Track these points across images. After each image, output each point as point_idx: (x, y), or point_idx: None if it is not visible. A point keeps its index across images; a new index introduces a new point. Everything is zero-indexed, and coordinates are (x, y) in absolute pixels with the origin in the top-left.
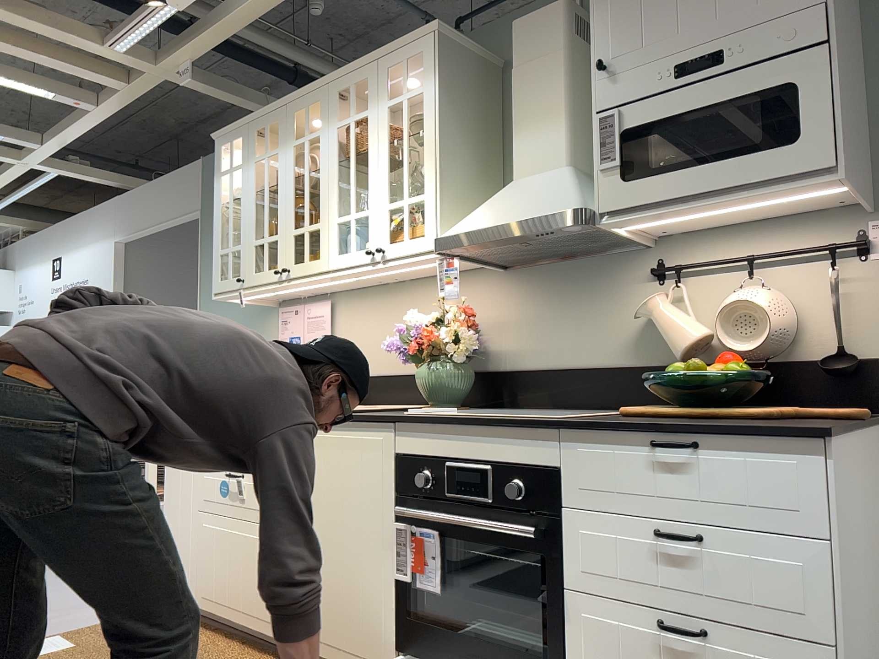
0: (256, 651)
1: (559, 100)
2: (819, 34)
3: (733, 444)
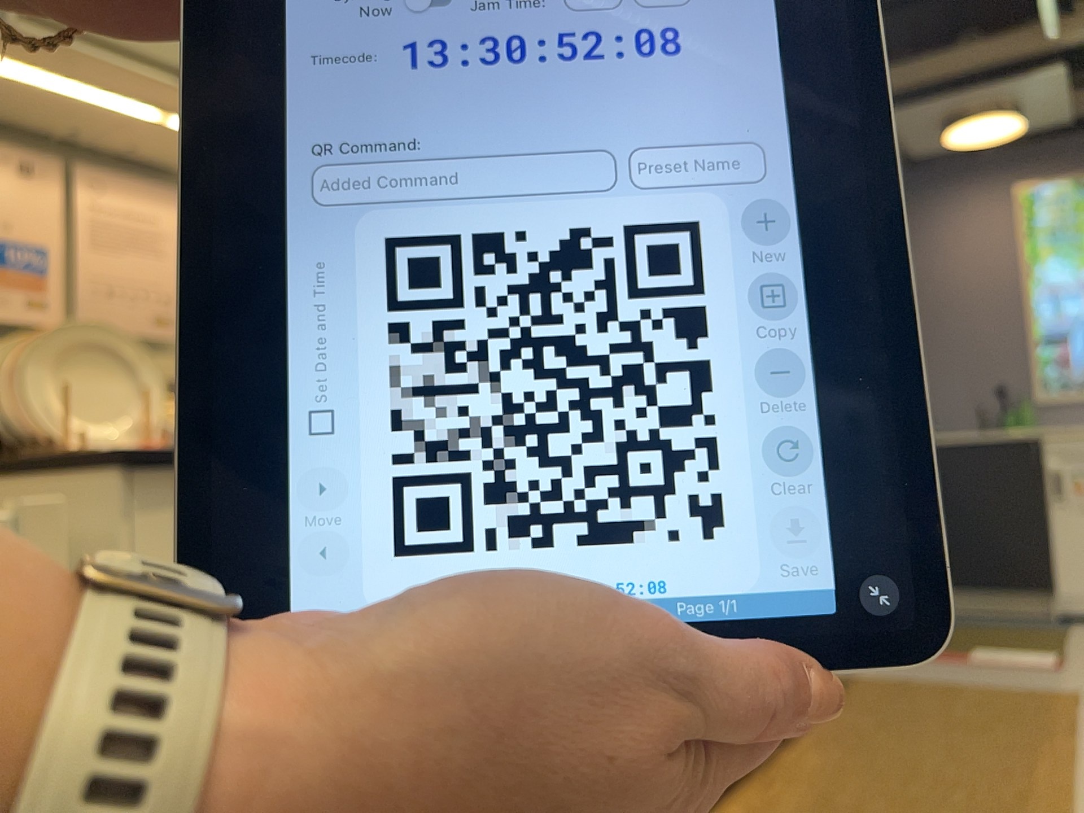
0: None
1: None
2: None
3: None
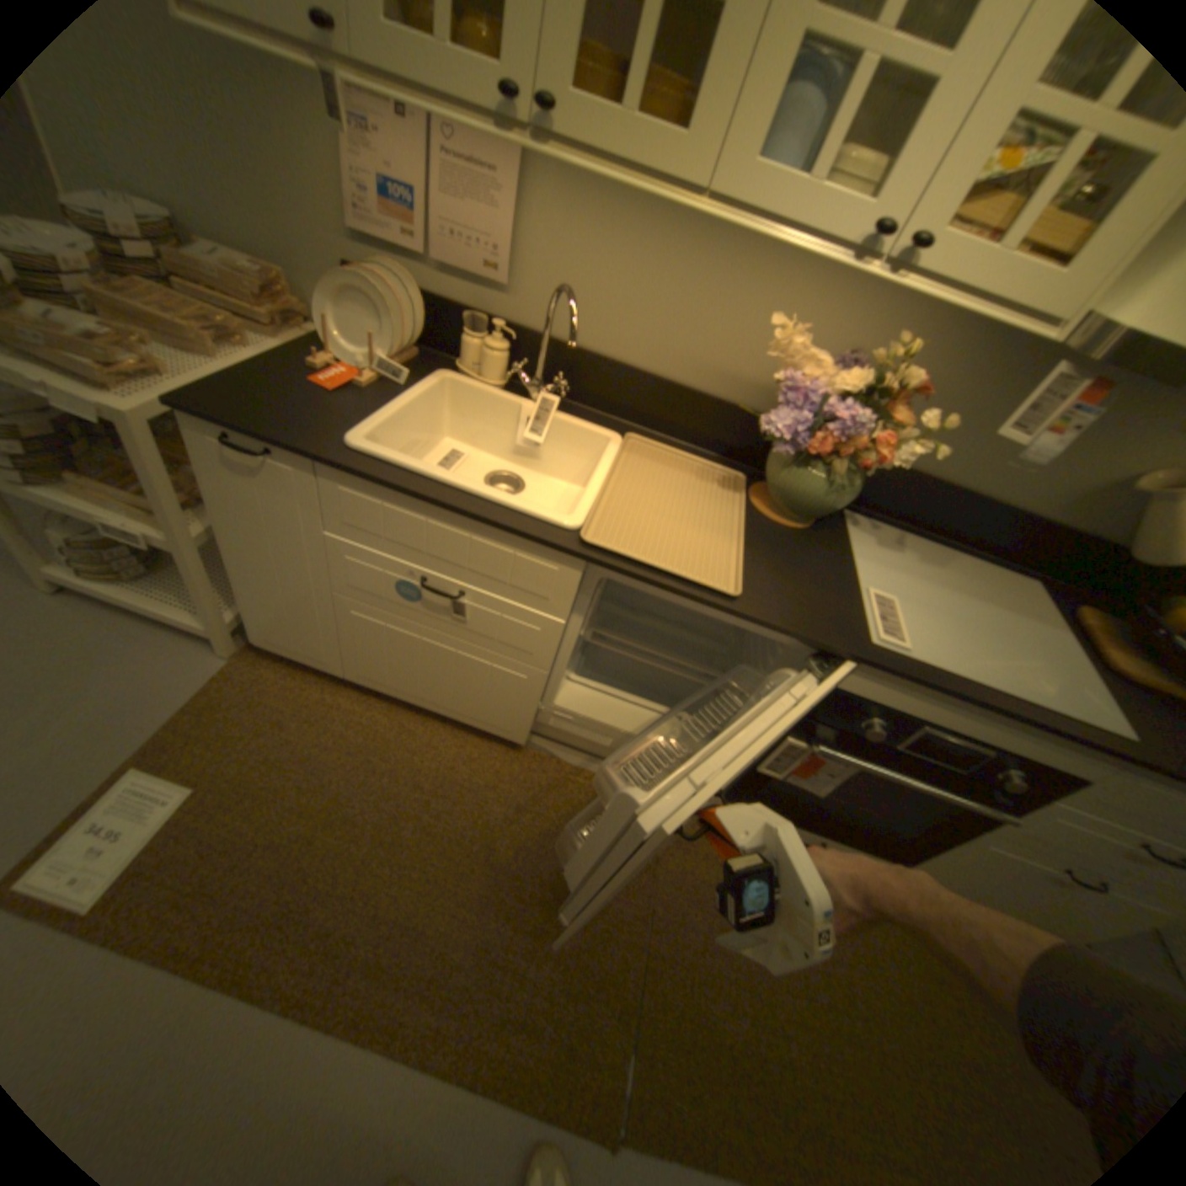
0: (473, 734)
1: None
2: None
3: None
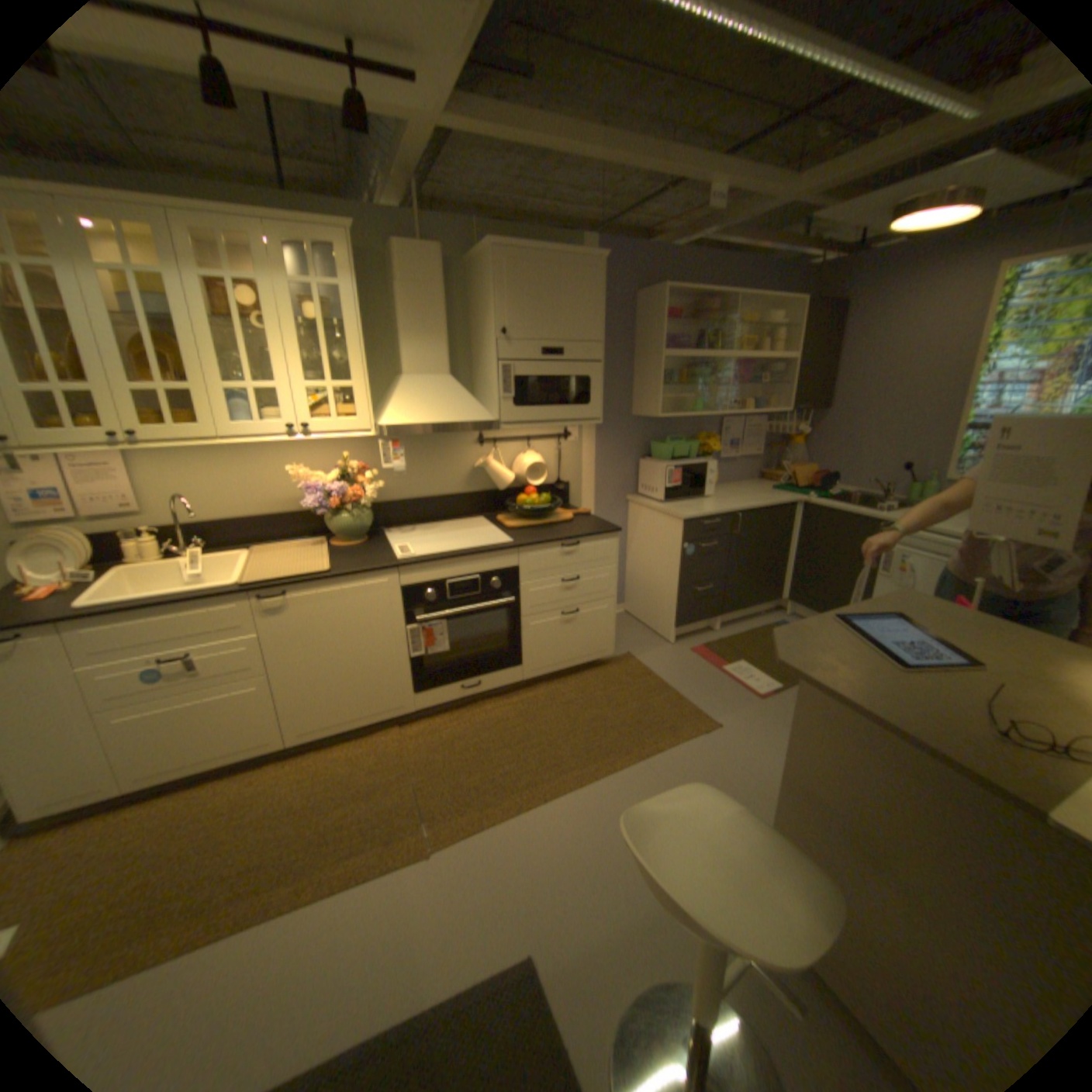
0: (246, 772)
1: (442, 325)
2: (601, 357)
3: (591, 540)
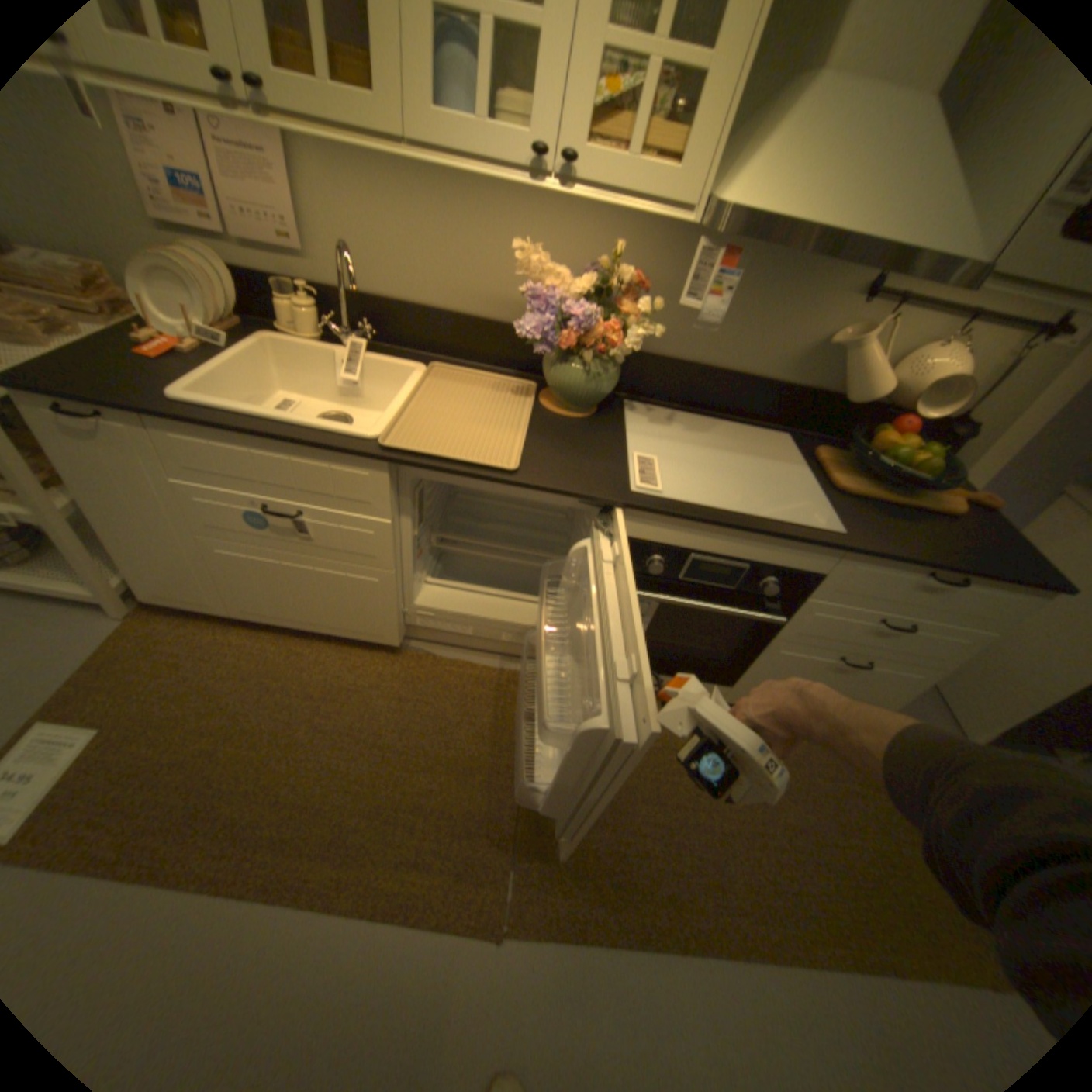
0: (356, 647)
1: None
2: None
3: (996, 585)
